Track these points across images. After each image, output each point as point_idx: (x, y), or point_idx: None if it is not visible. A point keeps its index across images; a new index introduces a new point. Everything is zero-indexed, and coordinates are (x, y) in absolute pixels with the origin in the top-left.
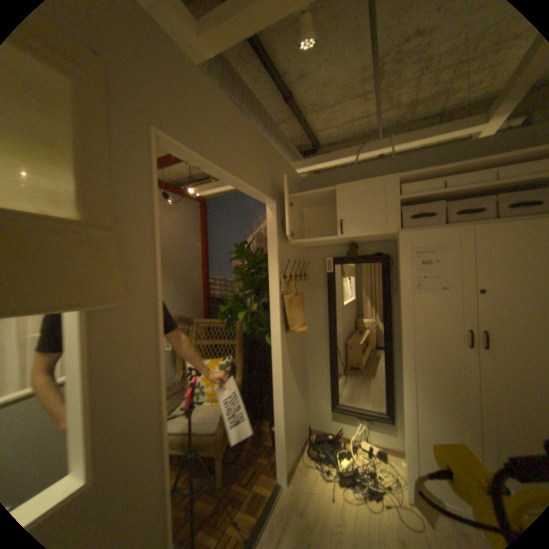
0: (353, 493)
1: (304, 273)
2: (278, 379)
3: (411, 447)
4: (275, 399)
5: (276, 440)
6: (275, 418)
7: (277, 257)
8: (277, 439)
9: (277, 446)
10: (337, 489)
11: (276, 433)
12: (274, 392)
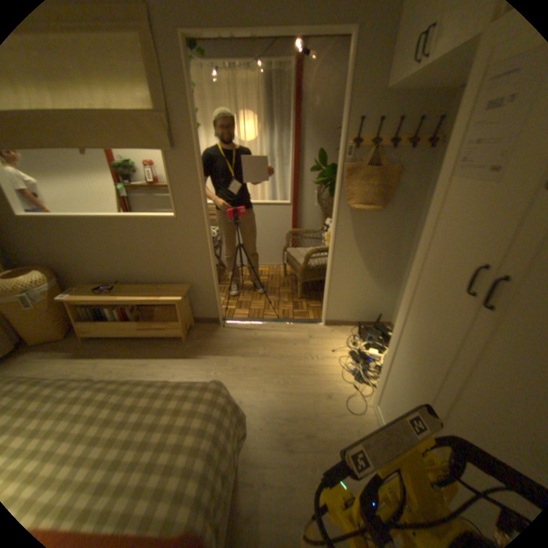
0: (352, 364)
1: (442, 137)
2: (330, 247)
3: (386, 366)
4: (328, 262)
5: (325, 292)
6: (326, 277)
7: (347, 114)
8: (325, 292)
9: (324, 297)
10: (347, 354)
11: (325, 287)
12: (328, 257)
